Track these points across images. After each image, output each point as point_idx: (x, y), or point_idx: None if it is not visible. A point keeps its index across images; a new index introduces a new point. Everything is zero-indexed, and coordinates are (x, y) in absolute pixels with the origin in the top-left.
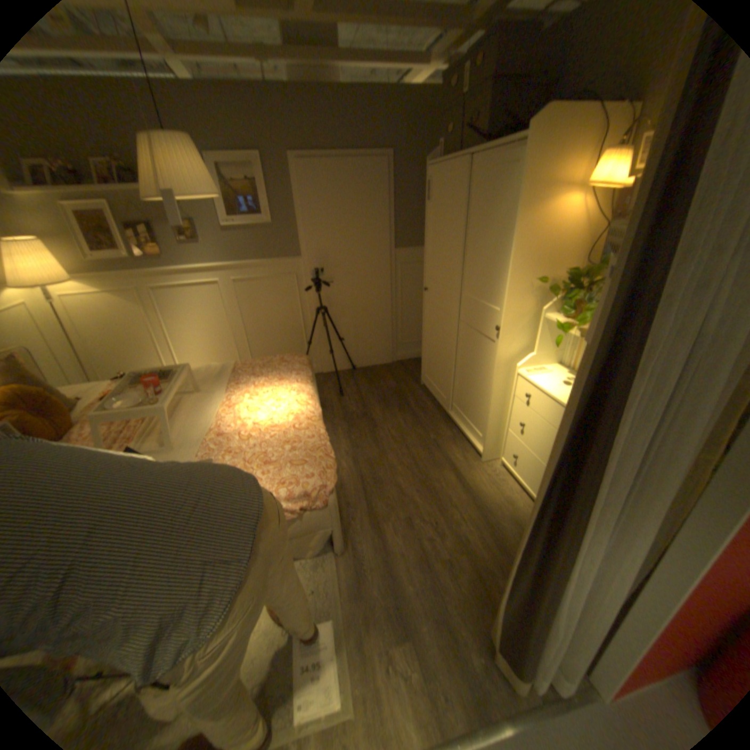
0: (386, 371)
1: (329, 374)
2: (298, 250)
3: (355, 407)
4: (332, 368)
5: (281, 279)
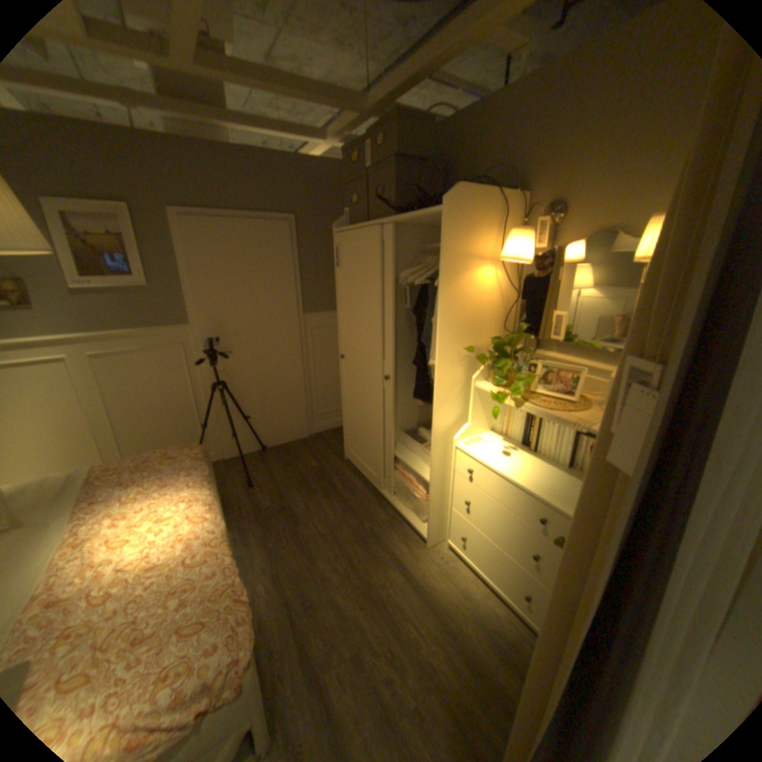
0: (303, 448)
1: (233, 460)
2: (185, 316)
3: (270, 501)
4: (236, 452)
5: (162, 351)
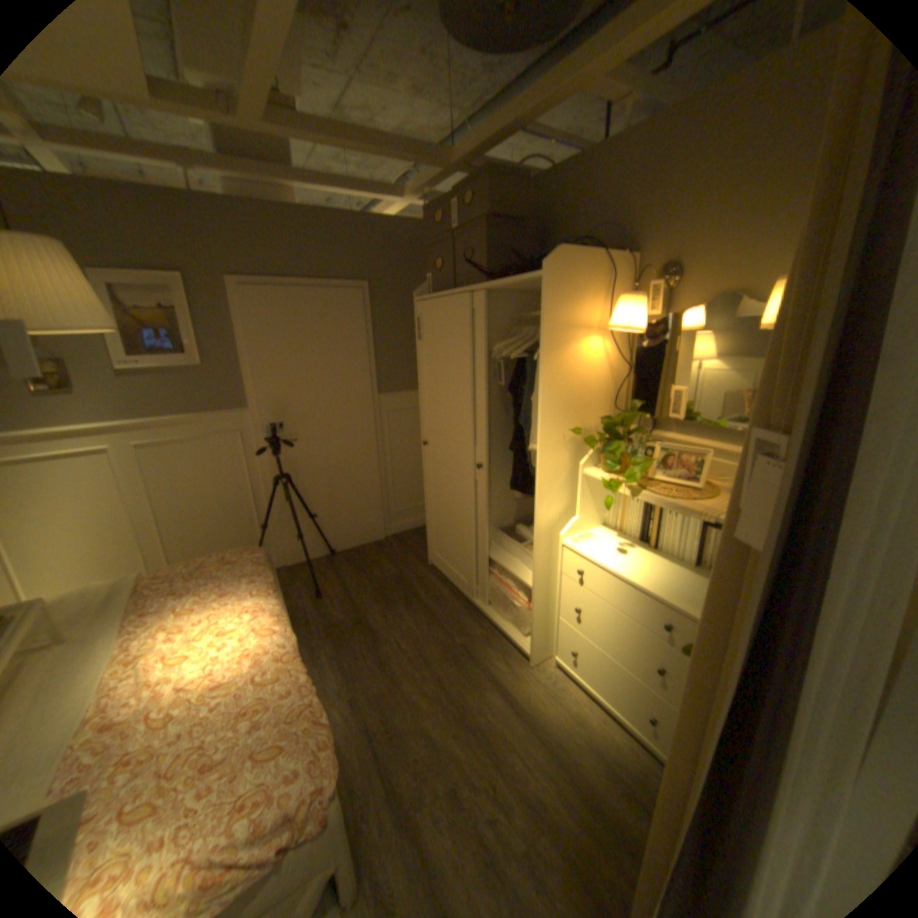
0: (379, 552)
1: (297, 567)
2: (244, 400)
3: (343, 614)
4: (300, 558)
5: (218, 441)
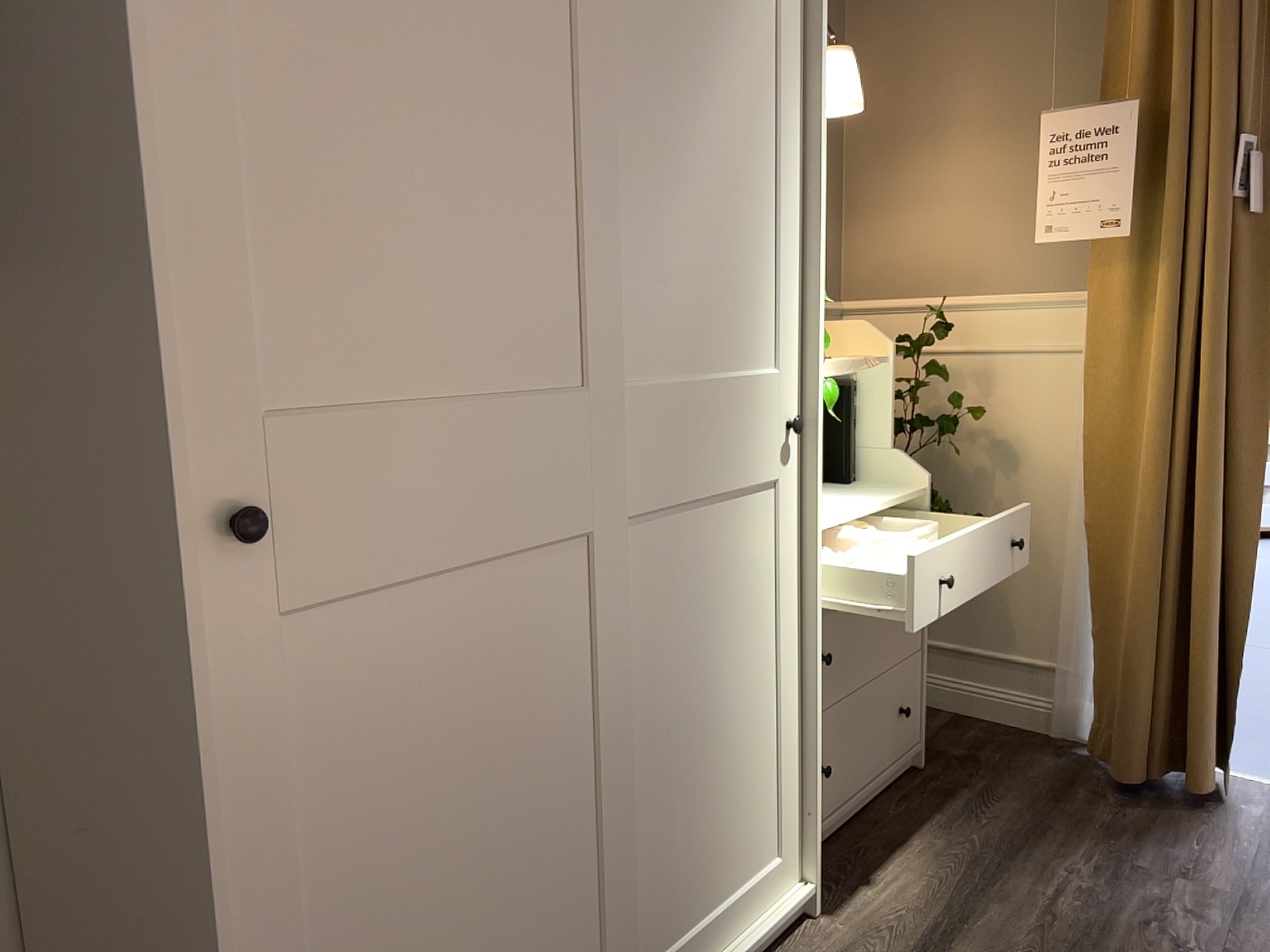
0: None
1: None
2: None
3: None
4: None
5: None
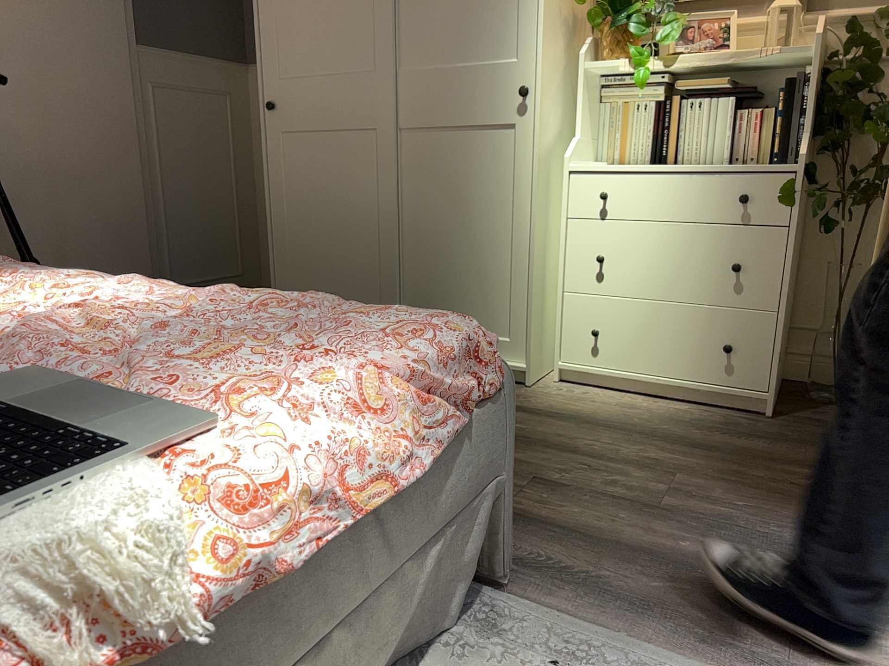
0: None
1: None
2: None
3: None
4: None
5: None
